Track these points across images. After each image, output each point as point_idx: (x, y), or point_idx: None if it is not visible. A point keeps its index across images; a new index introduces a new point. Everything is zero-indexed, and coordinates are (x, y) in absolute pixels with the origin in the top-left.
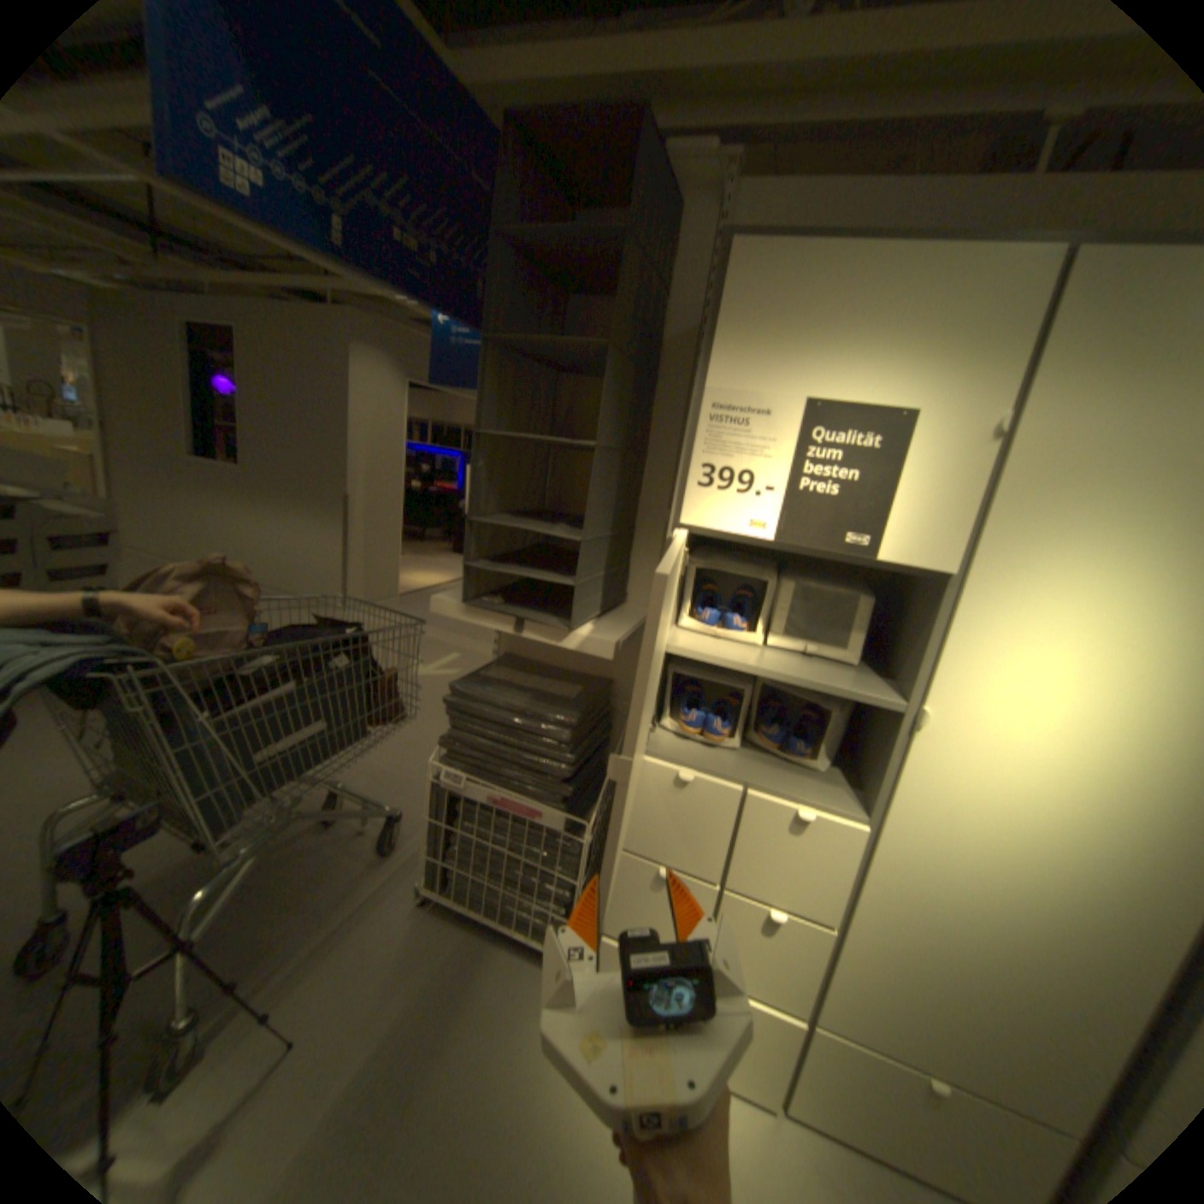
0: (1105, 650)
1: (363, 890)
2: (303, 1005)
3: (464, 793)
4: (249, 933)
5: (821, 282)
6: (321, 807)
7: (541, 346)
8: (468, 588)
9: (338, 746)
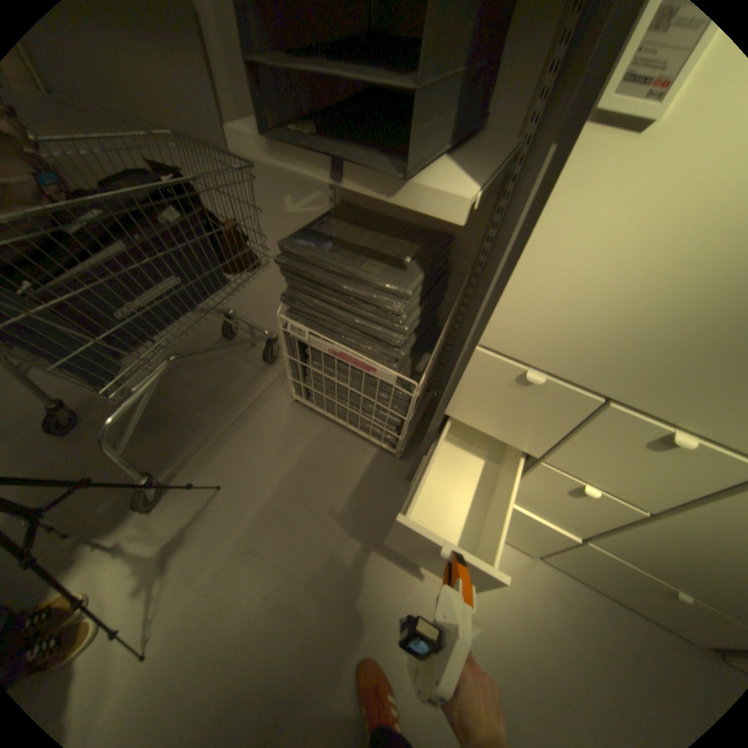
0: None
1: (257, 387)
2: (224, 463)
3: (309, 343)
4: (186, 413)
5: None
6: (224, 324)
7: None
8: (261, 105)
9: (194, 299)
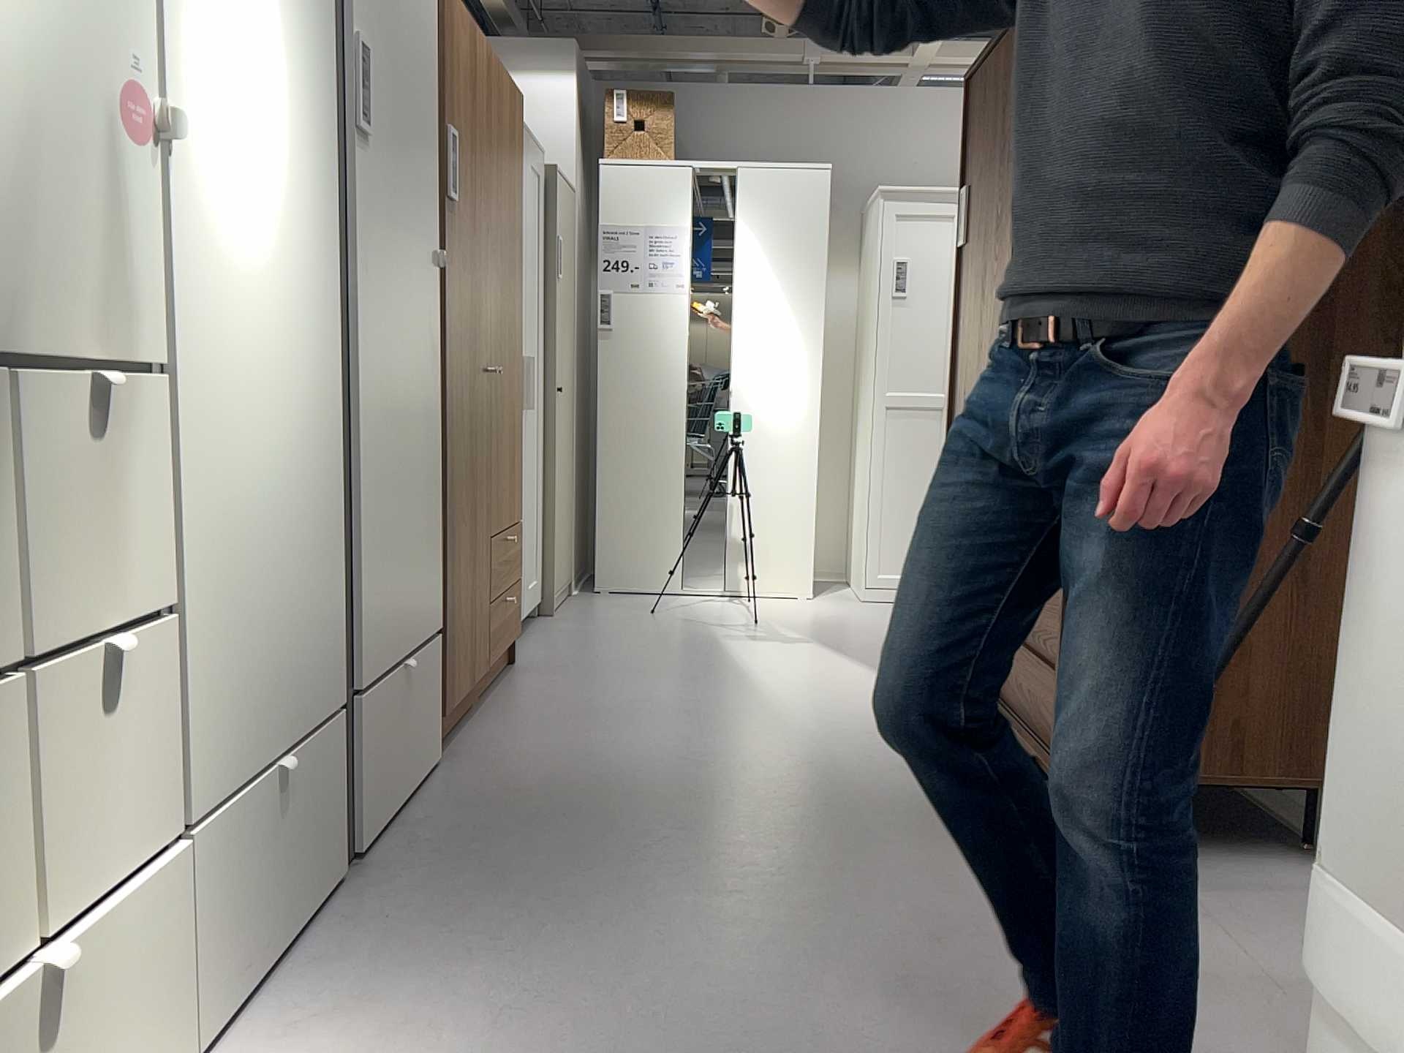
0: (248, 7)
1: None
2: None
3: None
4: None
5: None
6: None
7: None
8: None
9: None
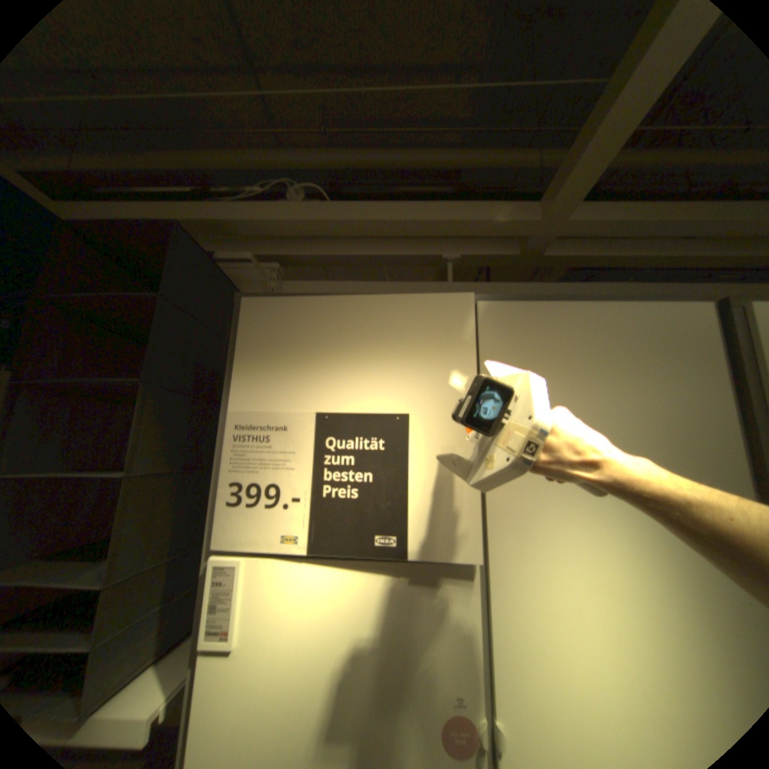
0: (617, 608)
1: None
2: None
3: None
4: None
5: (313, 326)
6: None
7: (79, 386)
8: None
9: None
